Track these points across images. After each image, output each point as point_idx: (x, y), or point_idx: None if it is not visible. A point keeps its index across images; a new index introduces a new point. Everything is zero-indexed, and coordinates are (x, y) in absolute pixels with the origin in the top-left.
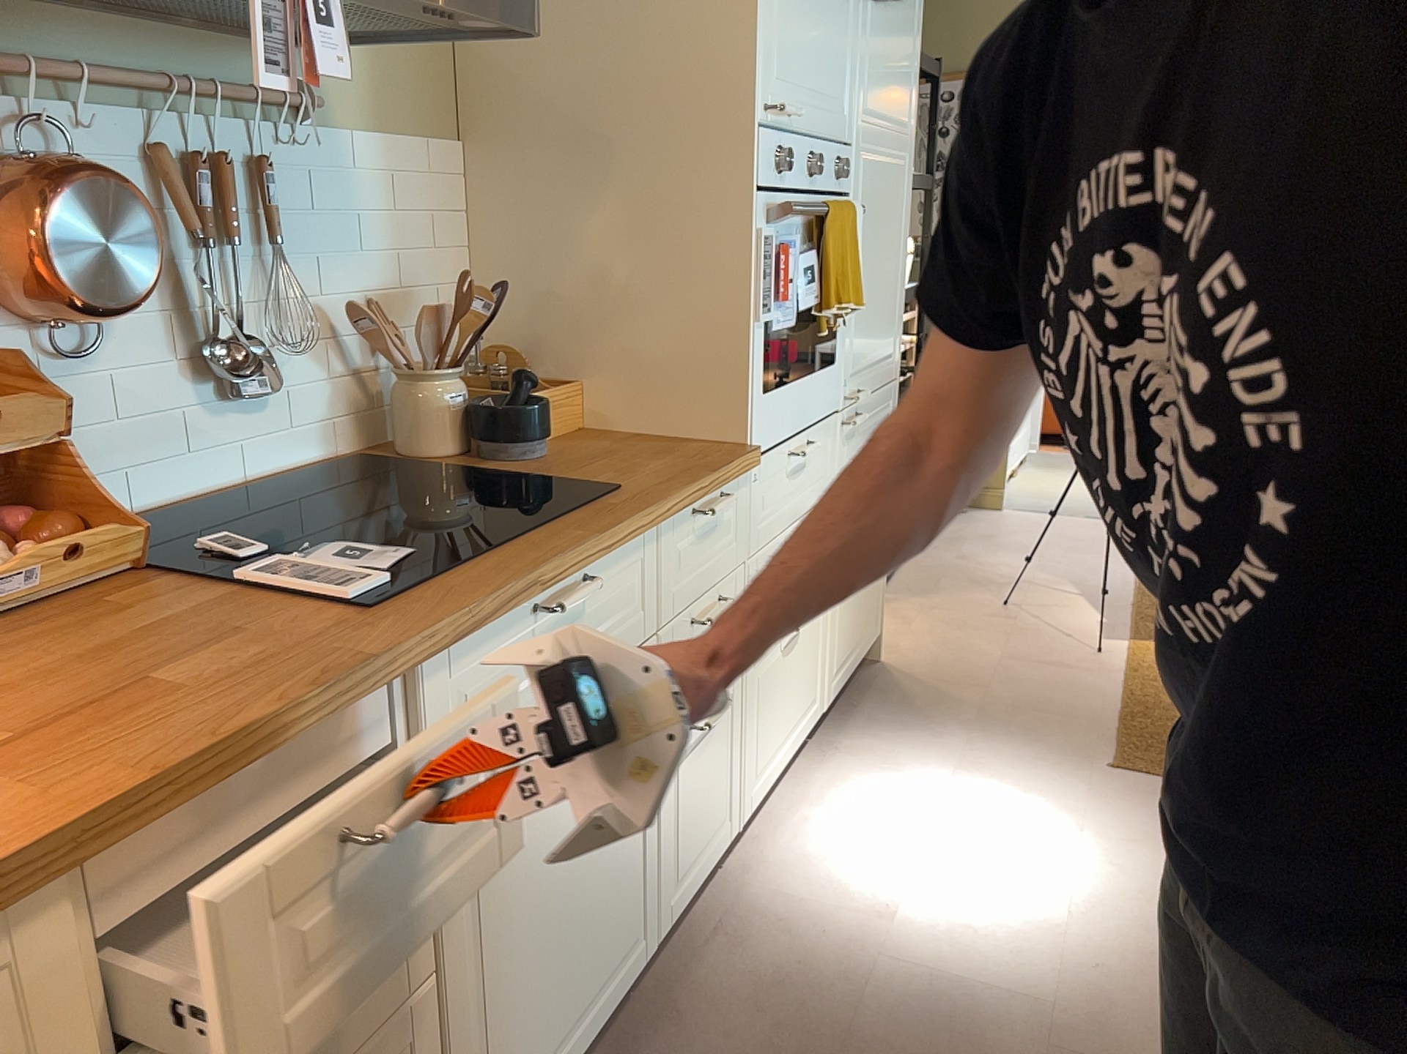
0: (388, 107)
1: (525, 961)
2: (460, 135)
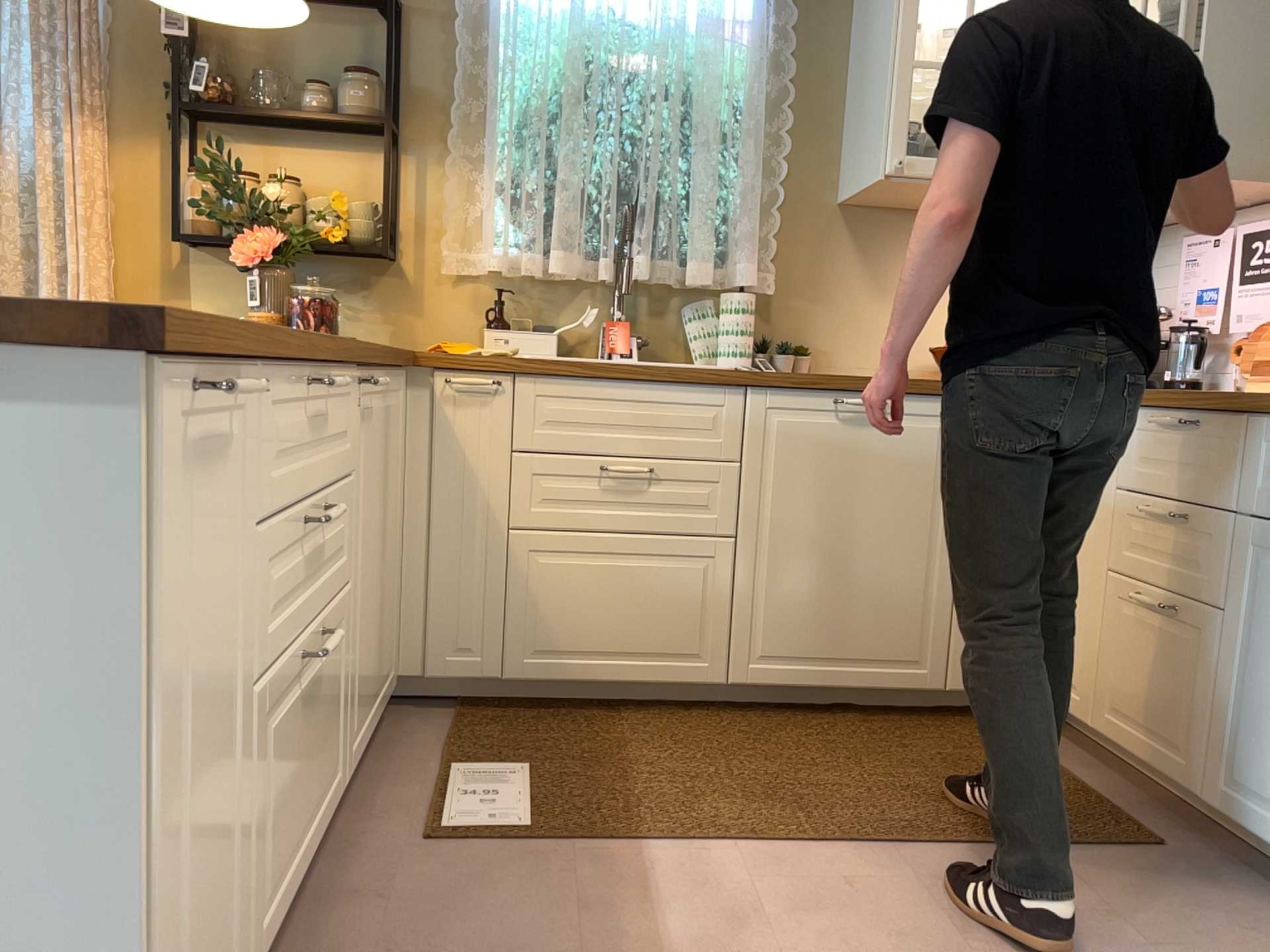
0: None
1: None
2: None
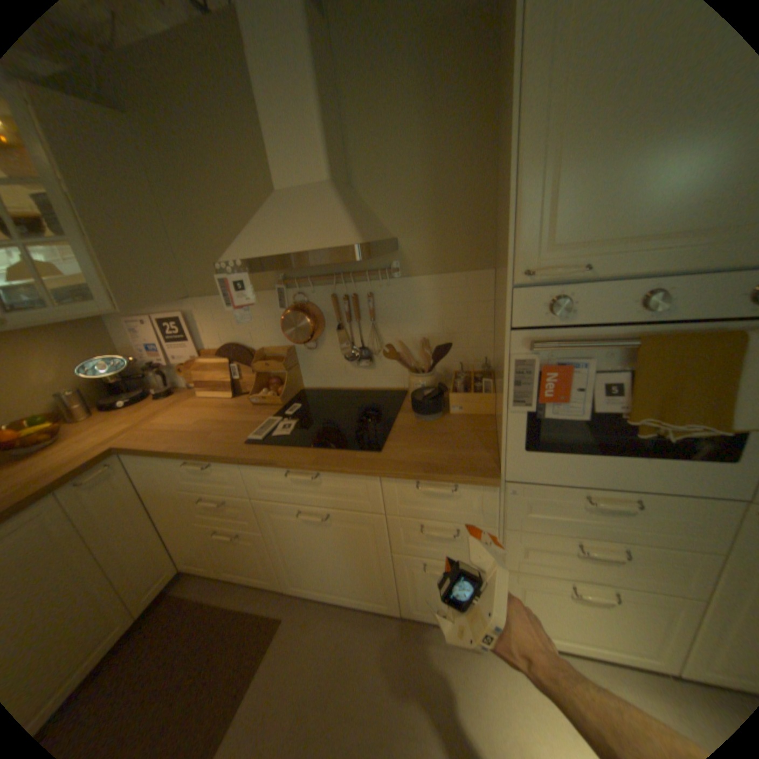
0: (442, 261)
1: (305, 559)
2: (494, 264)
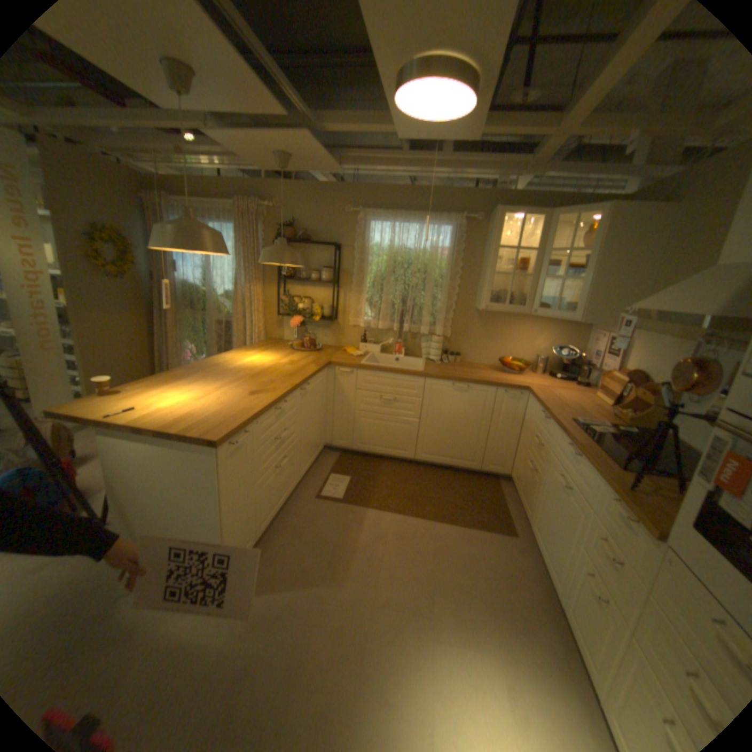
0: None
1: (549, 513)
2: None
